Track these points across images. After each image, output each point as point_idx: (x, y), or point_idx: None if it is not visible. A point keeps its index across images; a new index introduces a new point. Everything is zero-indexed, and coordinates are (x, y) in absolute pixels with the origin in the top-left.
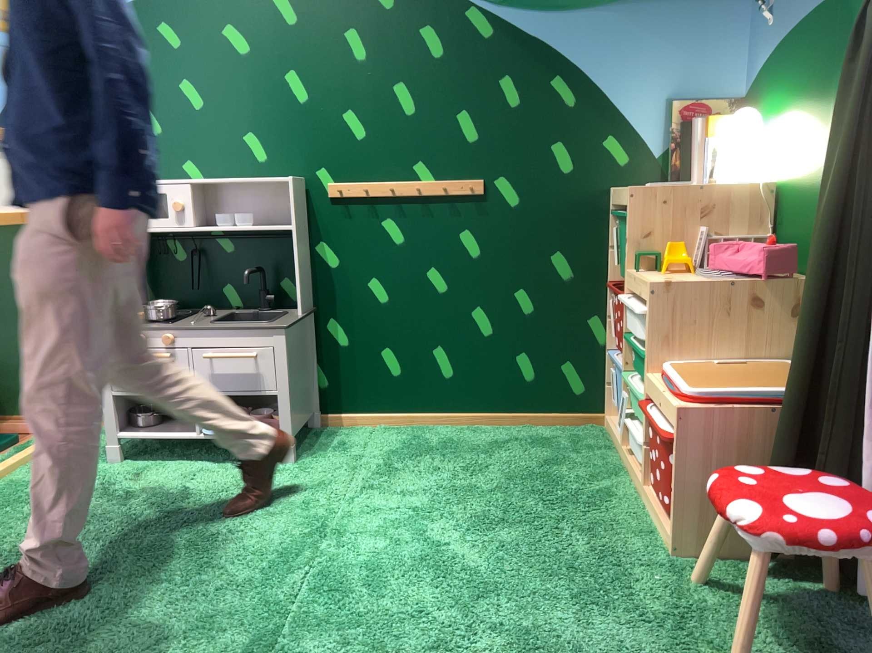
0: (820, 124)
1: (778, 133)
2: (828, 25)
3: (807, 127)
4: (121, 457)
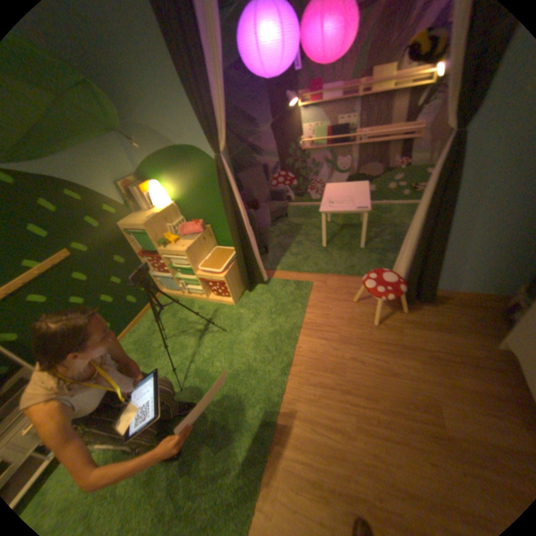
0: (187, 185)
1: (165, 186)
2: (175, 155)
3: (180, 185)
4: None
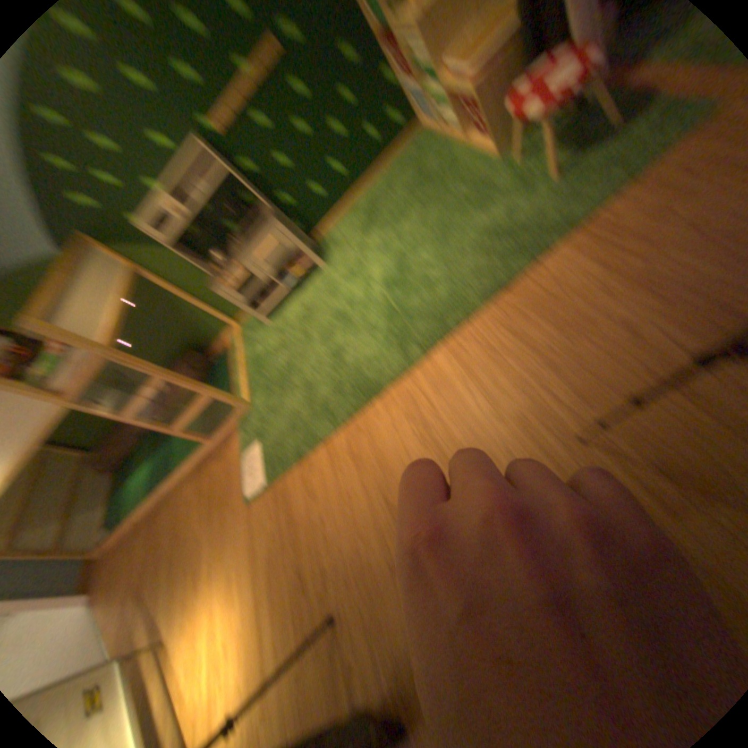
0: None
1: None
2: None
3: None
4: (263, 317)
